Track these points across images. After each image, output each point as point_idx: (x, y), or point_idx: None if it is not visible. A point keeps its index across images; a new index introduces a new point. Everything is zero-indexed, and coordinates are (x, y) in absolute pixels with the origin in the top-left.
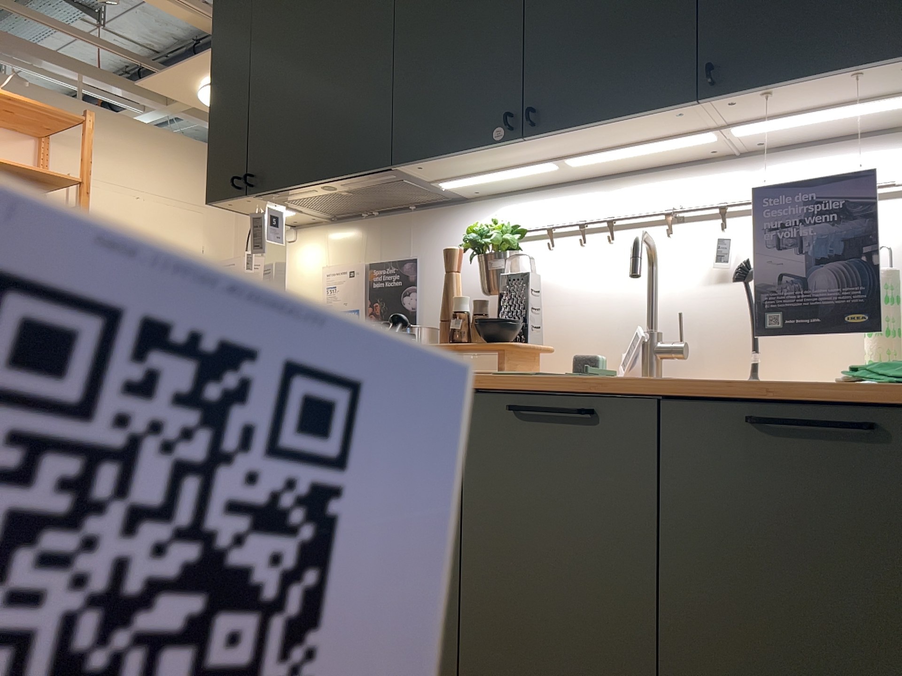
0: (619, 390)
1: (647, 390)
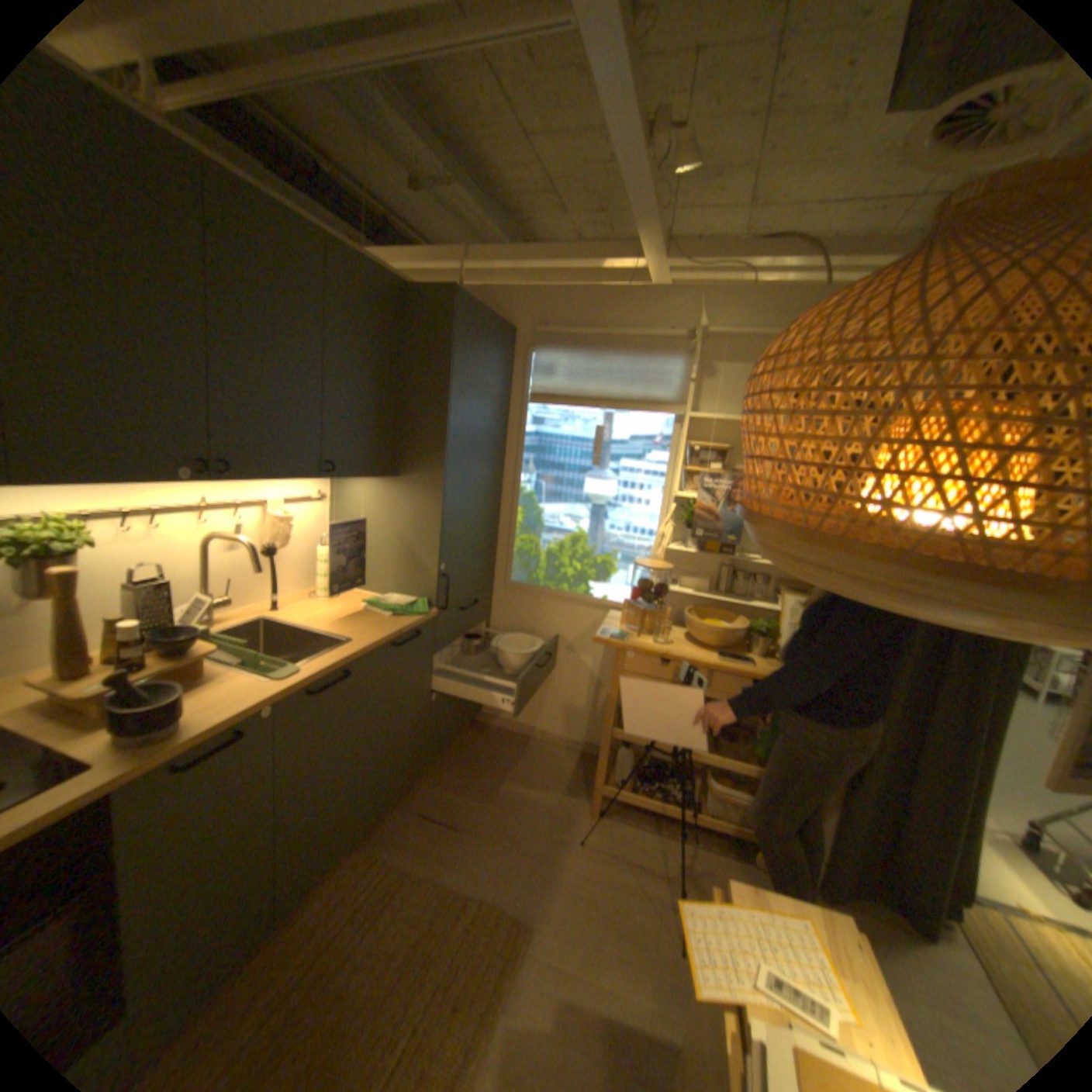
0: (358, 656)
1: (367, 651)
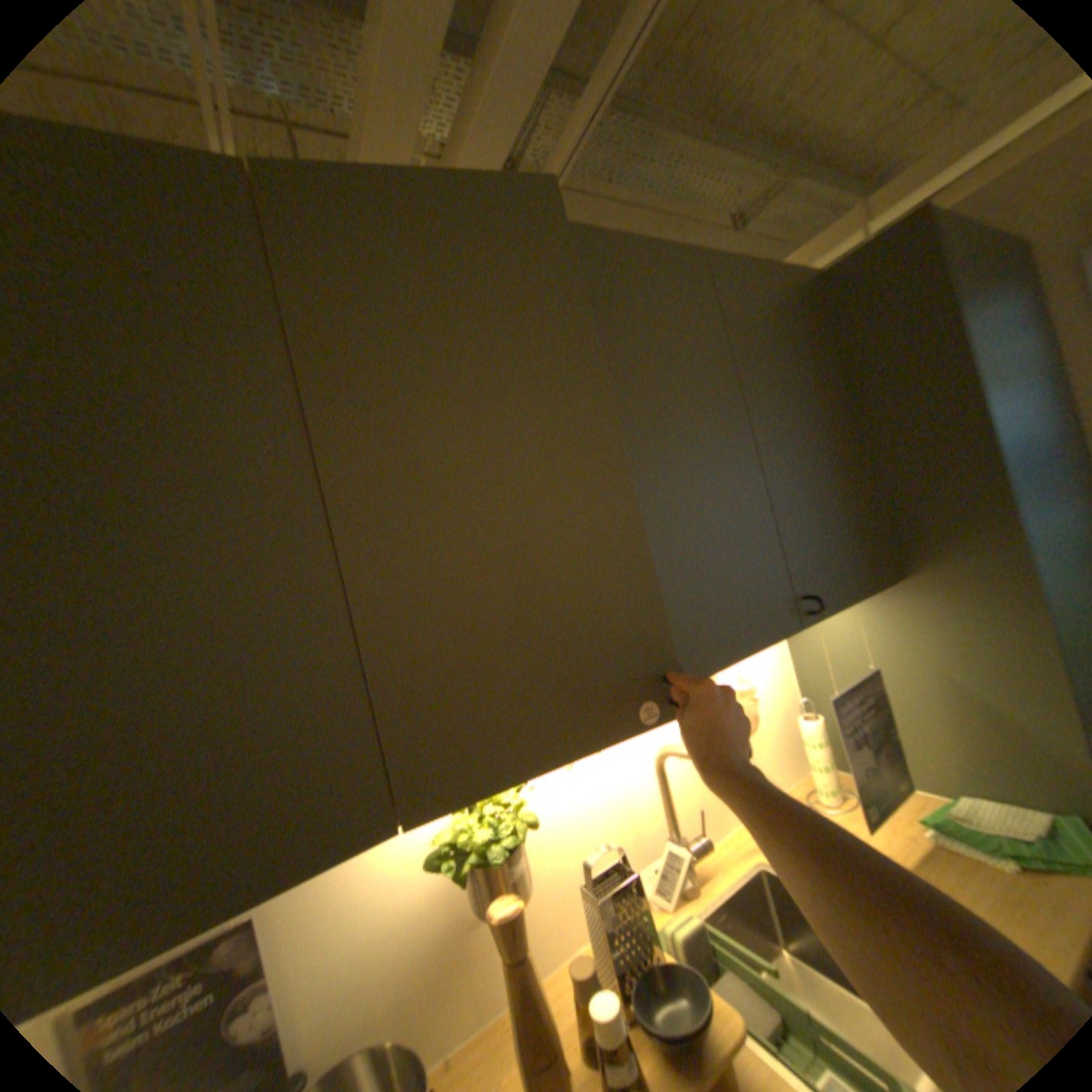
0: None
1: None
